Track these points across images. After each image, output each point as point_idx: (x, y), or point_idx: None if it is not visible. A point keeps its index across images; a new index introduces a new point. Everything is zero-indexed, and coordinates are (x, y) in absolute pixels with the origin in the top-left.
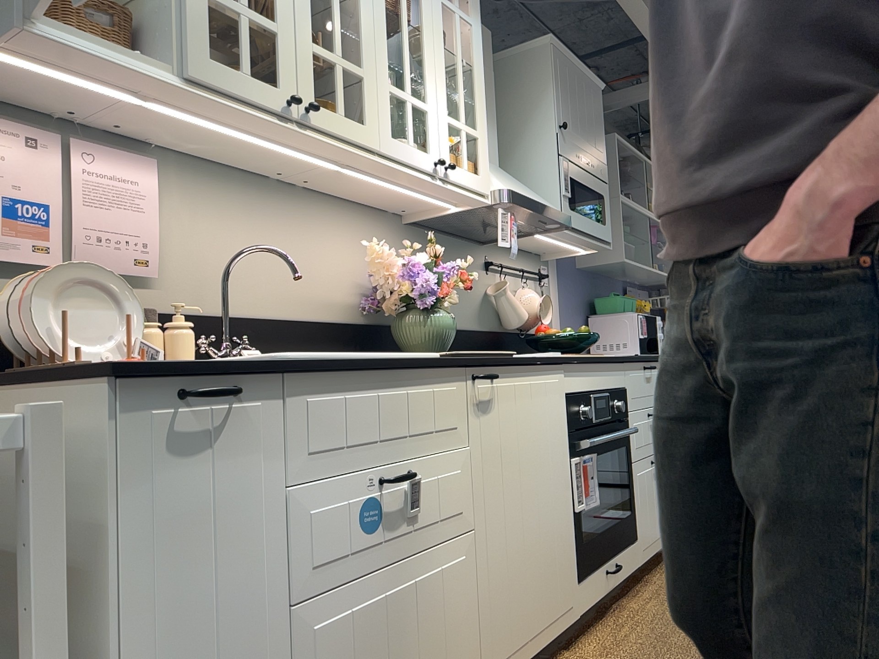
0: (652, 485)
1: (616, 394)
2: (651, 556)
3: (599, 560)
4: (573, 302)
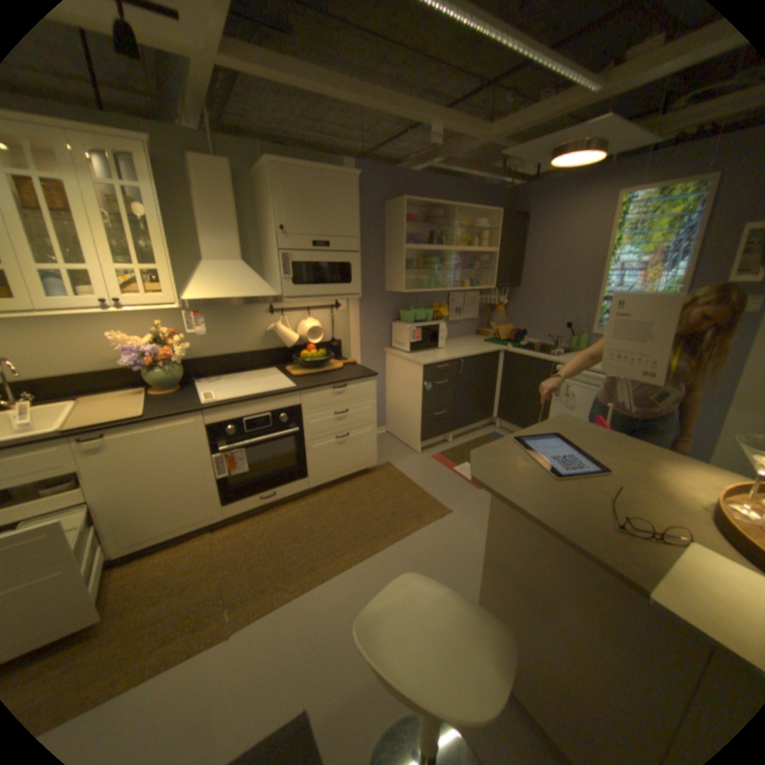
0: (333, 449)
1: (282, 411)
2: (326, 482)
3: (249, 494)
4: (376, 314)
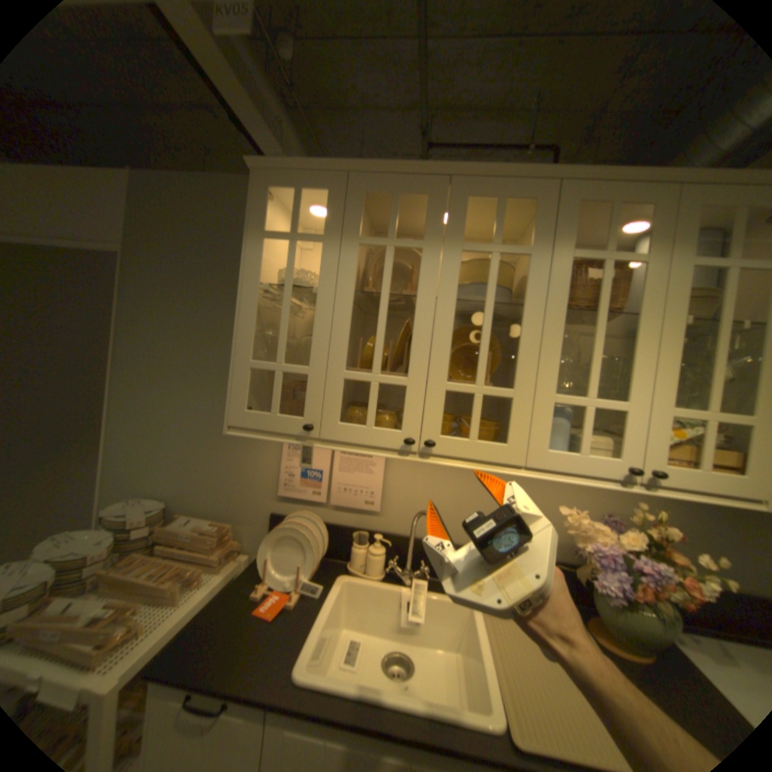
0: None
1: None
2: None
3: None
4: None
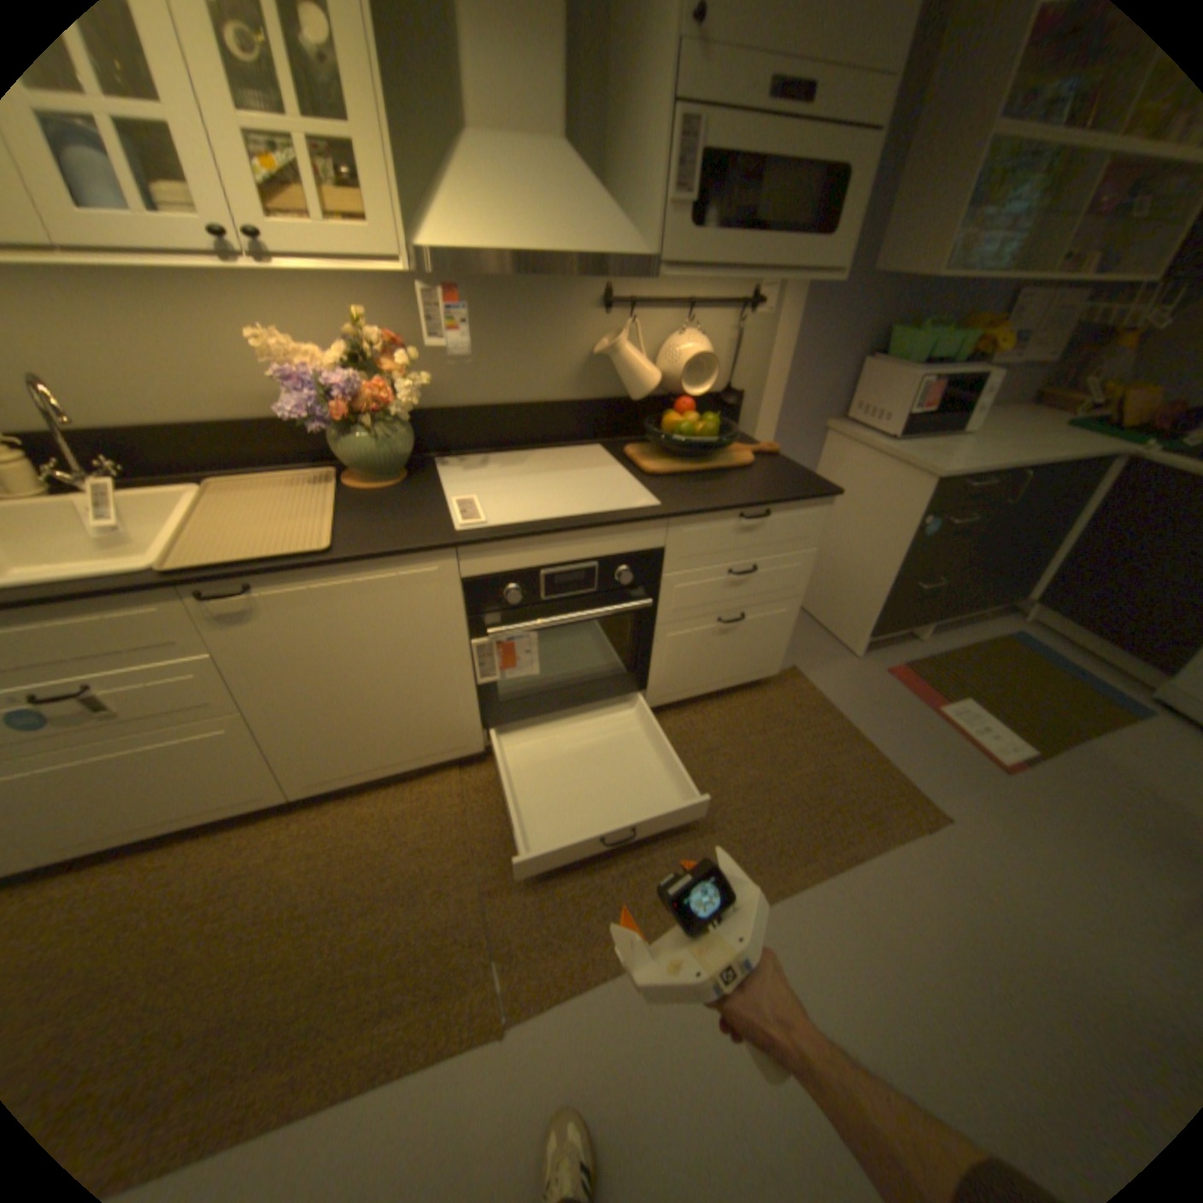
0: (706, 642)
1: (621, 561)
2: (678, 701)
3: (534, 713)
4: (835, 332)
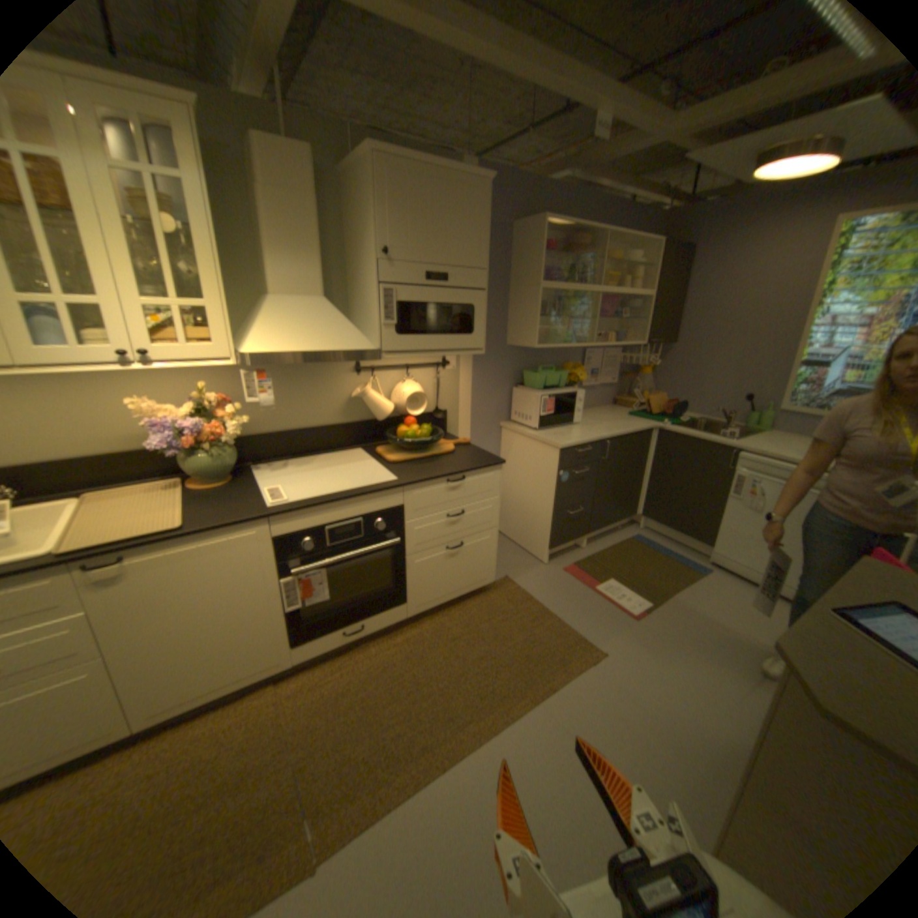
0: (441, 564)
1: (378, 515)
2: (430, 608)
3: (328, 629)
4: (492, 376)
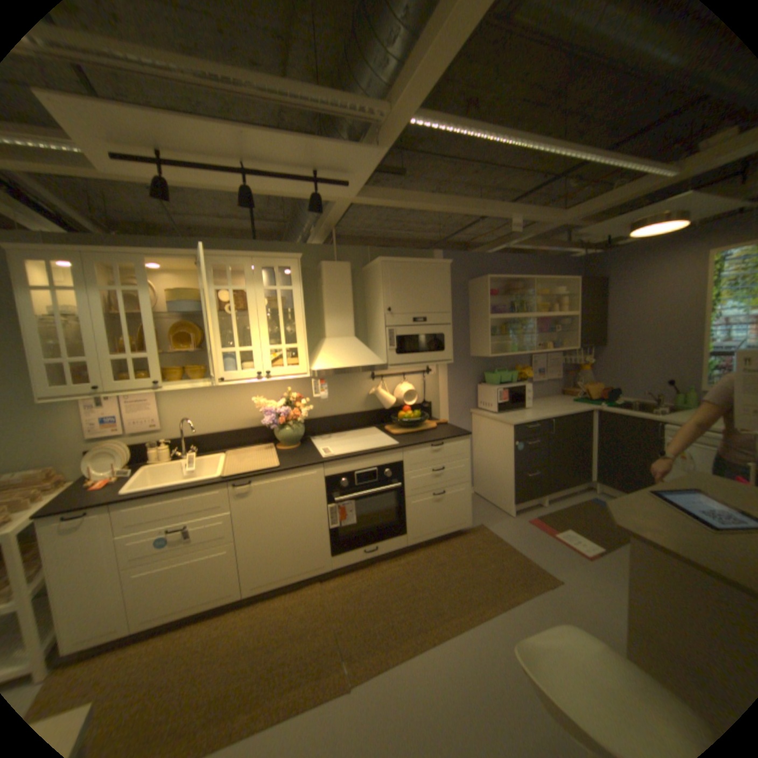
0: (430, 507)
1: (386, 467)
2: (423, 541)
3: (355, 547)
4: (462, 377)
